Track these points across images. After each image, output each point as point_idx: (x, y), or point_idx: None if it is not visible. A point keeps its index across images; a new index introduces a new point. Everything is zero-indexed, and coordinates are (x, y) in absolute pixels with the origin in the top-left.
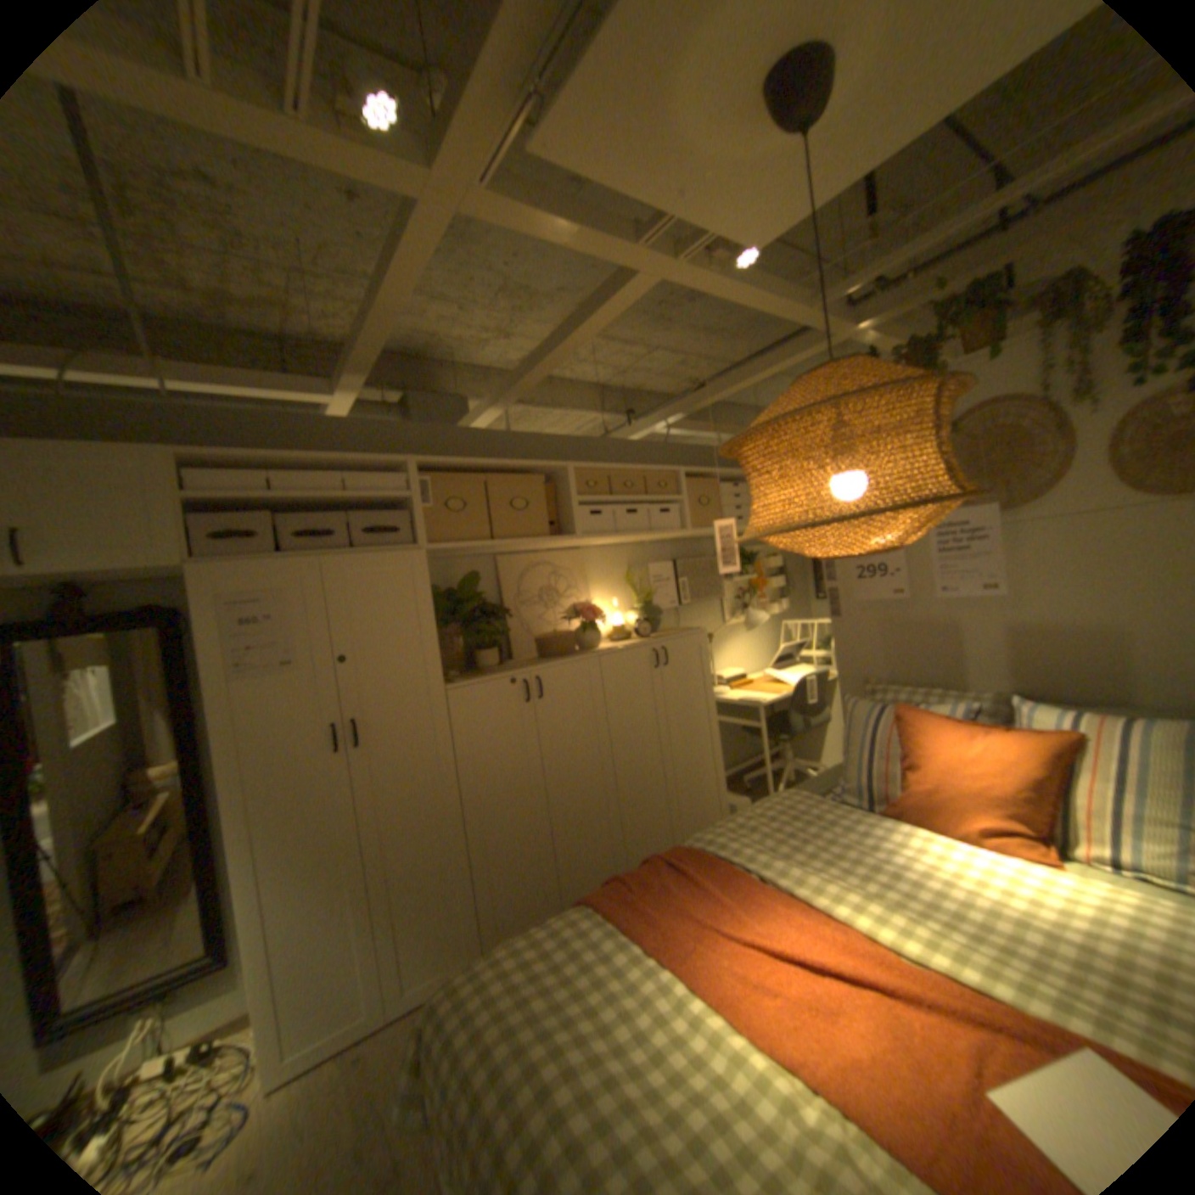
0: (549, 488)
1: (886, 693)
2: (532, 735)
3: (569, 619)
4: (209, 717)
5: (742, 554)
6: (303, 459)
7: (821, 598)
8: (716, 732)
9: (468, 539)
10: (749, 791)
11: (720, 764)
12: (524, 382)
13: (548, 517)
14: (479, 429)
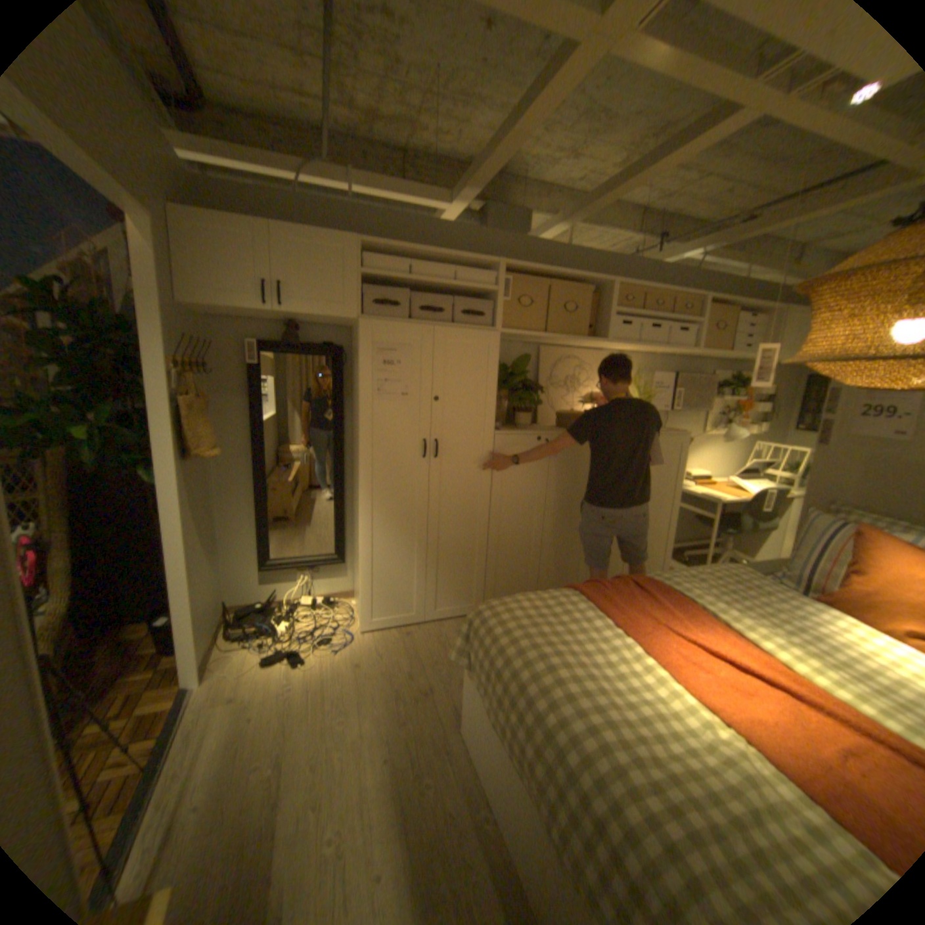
0: (595, 298)
1: (851, 515)
2: (542, 480)
3: (584, 404)
4: (361, 419)
5: (739, 378)
6: (433, 254)
7: (801, 430)
8: (676, 513)
9: (529, 329)
10: (687, 563)
11: (672, 537)
12: (598, 204)
13: (589, 321)
14: (548, 242)
